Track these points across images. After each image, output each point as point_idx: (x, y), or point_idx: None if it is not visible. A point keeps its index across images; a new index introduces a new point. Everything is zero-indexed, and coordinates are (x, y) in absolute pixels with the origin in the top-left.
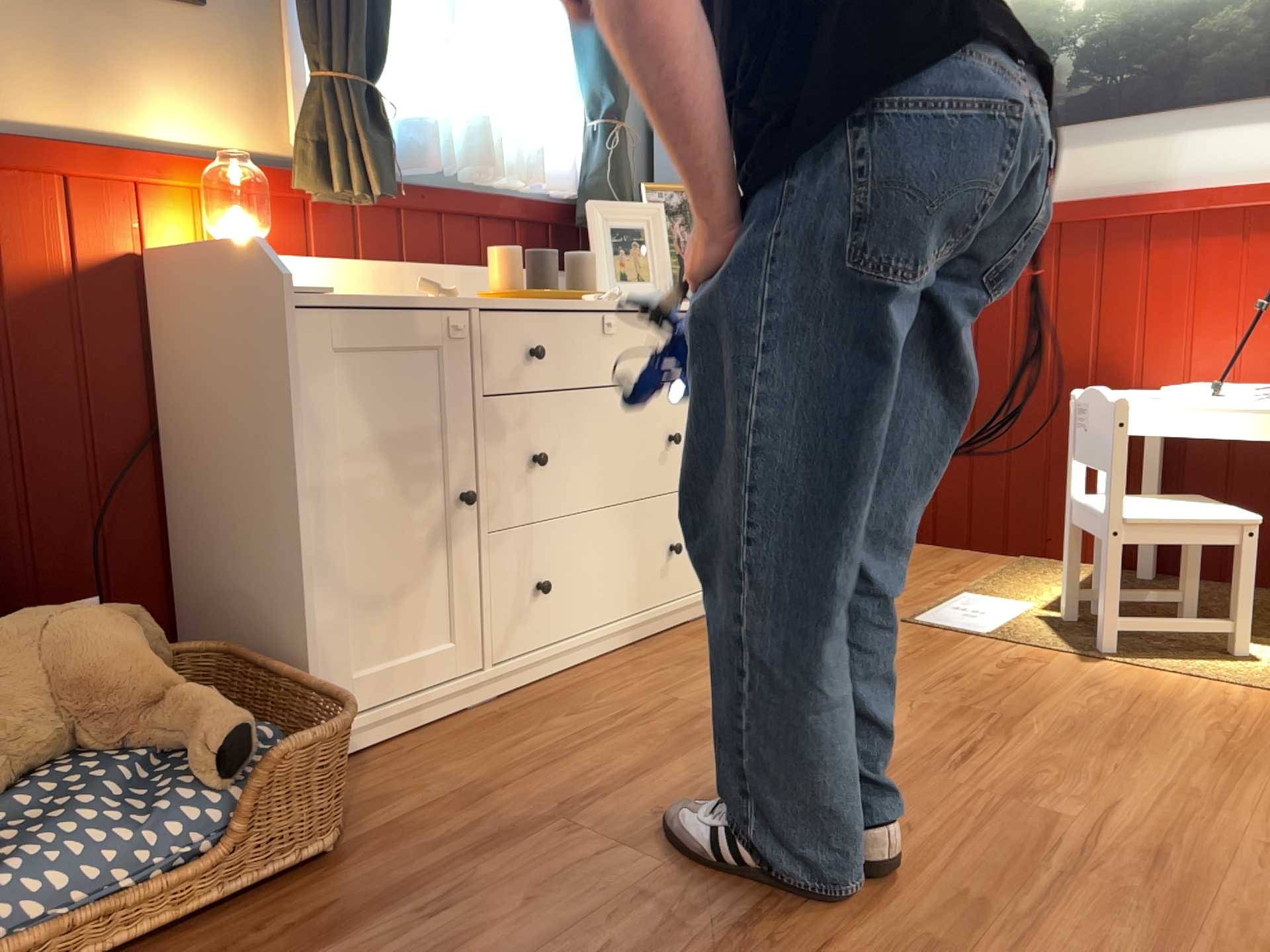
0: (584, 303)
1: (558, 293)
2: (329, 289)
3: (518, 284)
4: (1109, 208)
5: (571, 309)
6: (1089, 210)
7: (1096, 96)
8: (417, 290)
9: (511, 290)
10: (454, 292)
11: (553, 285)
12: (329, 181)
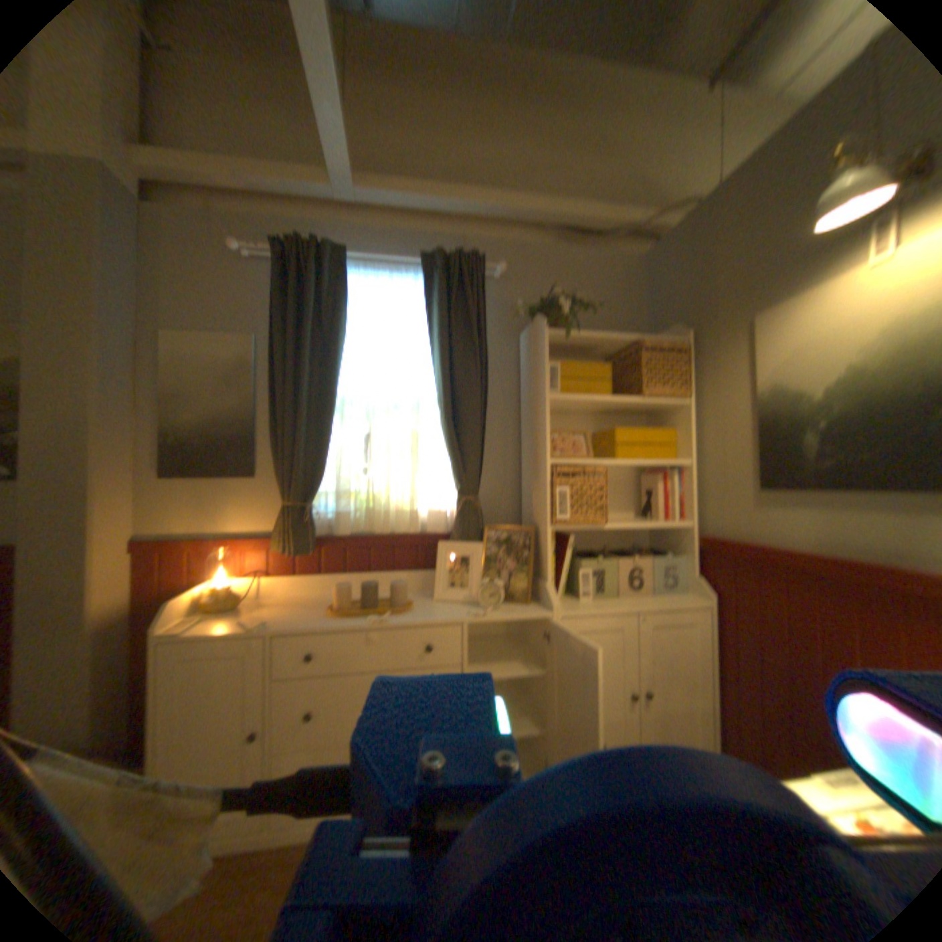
0: (358, 627)
1: (359, 615)
2: (179, 635)
3: (344, 606)
4: (863, 573)
5: (343, 633)
6: (844, 570)
7: (843, 469)
8: (243, 627)
9: (334, 612)
10: (262, 628)
11: (371, 605)
12: (285, 549)
